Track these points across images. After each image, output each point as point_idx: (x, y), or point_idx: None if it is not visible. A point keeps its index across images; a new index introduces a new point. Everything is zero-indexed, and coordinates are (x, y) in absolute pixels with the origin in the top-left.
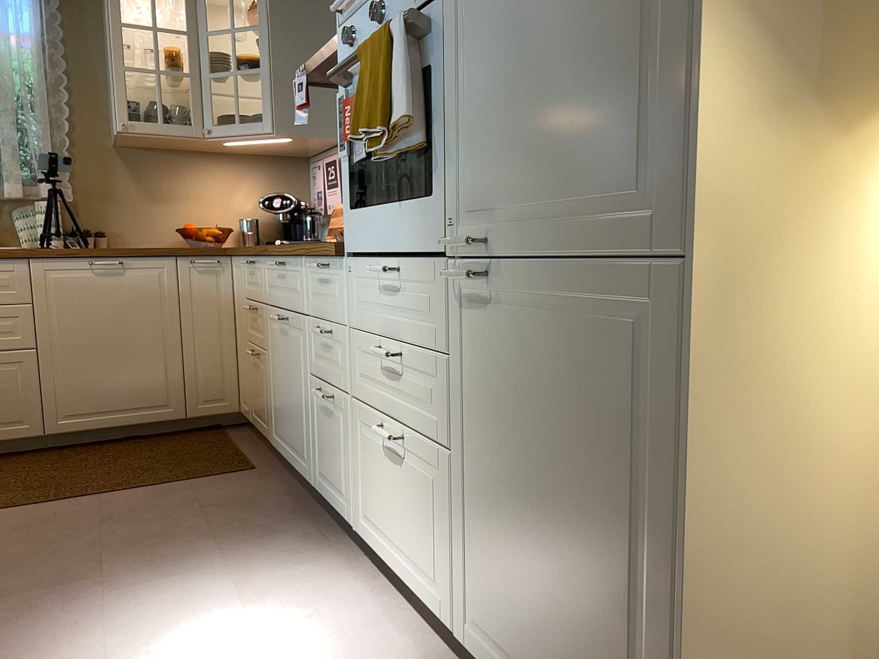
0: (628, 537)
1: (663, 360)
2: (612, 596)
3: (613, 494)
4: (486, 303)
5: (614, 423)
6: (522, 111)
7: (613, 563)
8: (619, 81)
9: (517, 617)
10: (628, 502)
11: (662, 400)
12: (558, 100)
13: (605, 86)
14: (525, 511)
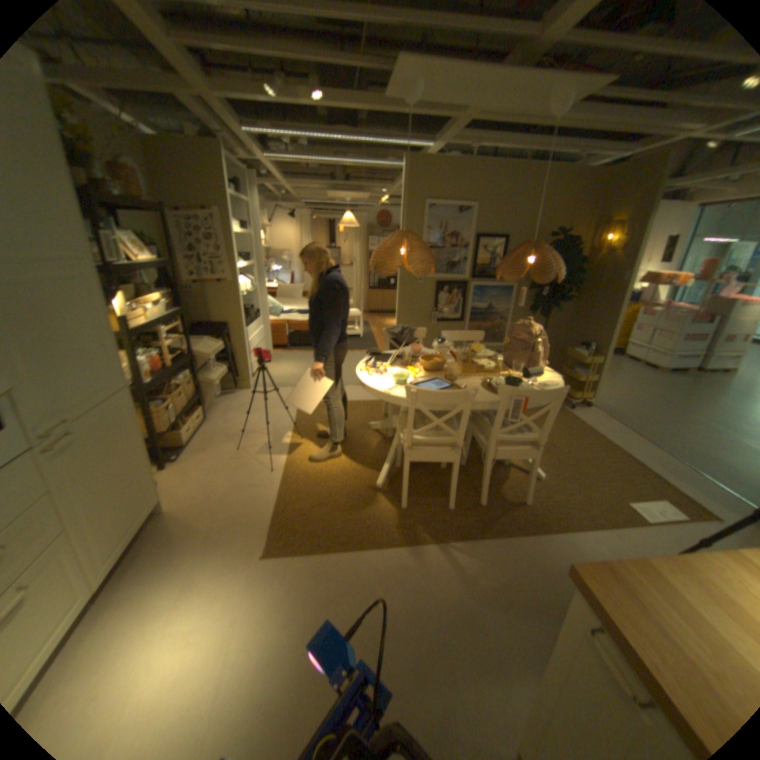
0: (132, 455)
1: (126, 410)
2: (133, 473)
3: (126, 450)
4: (65, 447)
5: (122, 434)
6: (63, 368)
7: (131, 465)
8: (97, 353)
9: (114, 527)
10: (129, 447)
11: (128, 418)
12: (79, 361)
13: (94, 355)
14: (106, 492)
